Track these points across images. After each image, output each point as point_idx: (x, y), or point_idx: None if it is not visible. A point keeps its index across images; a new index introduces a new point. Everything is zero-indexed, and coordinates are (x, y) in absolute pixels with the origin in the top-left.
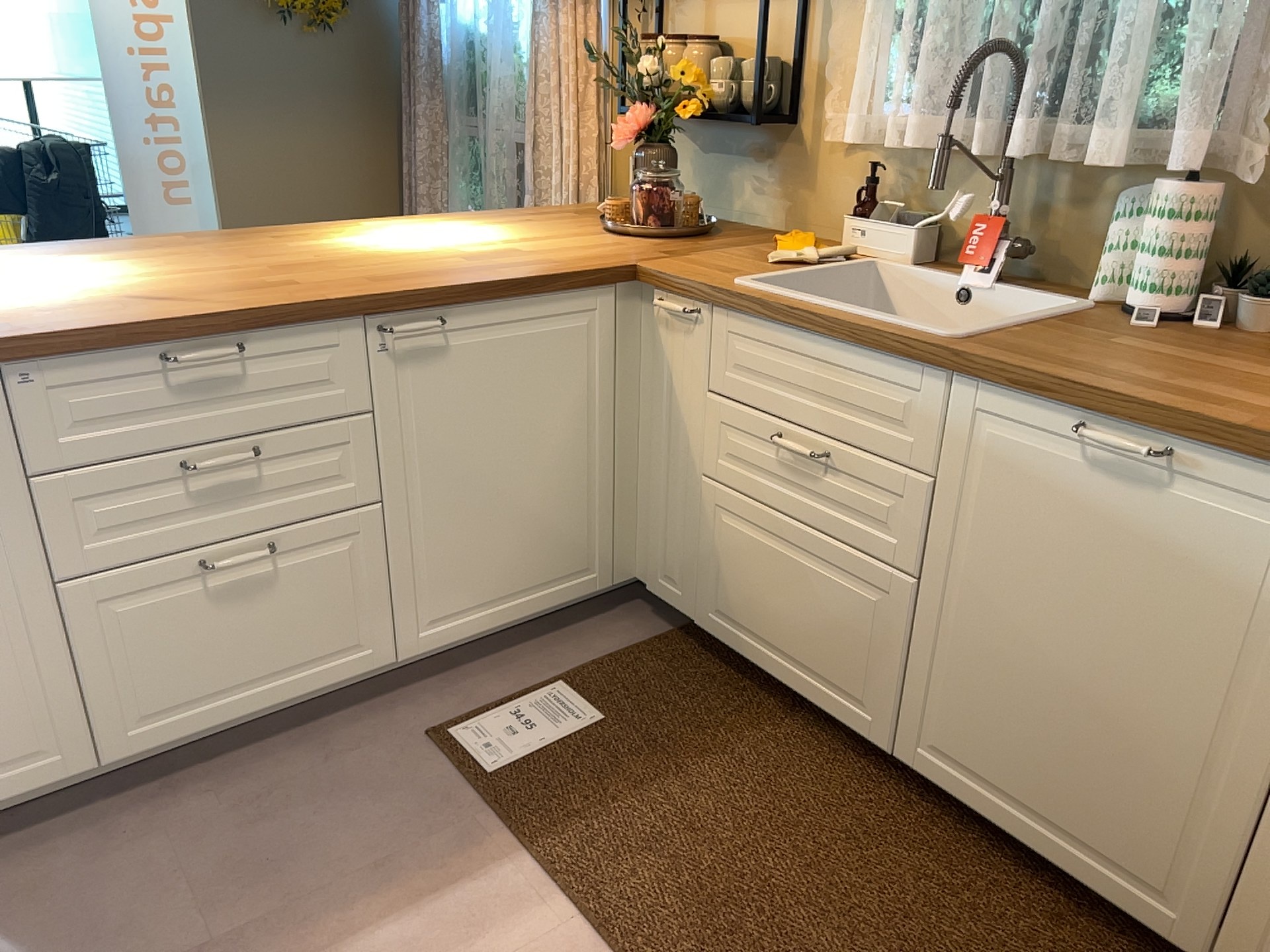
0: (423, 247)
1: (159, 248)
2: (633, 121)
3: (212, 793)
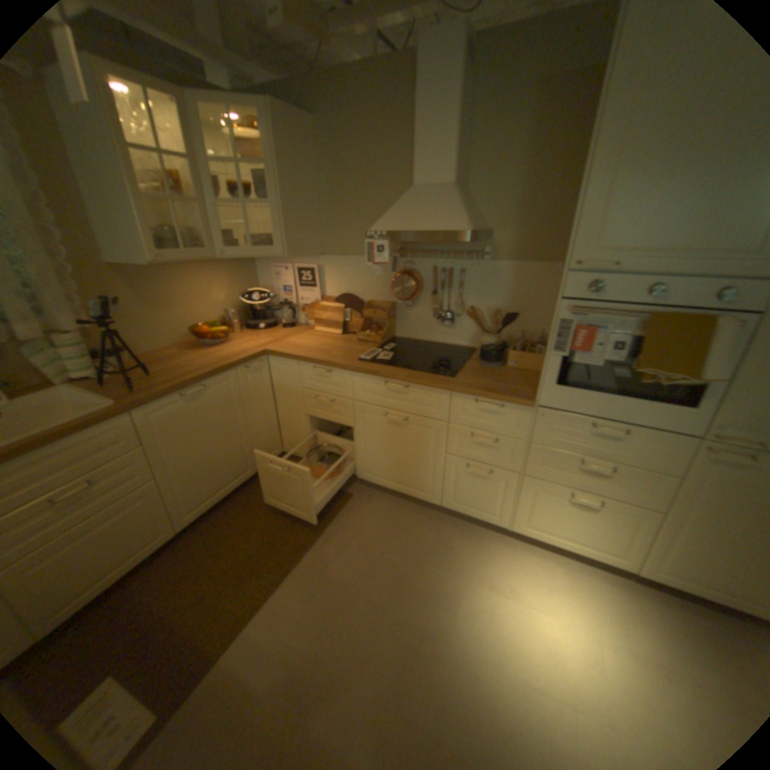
0: None
1: None
2: None
3: None
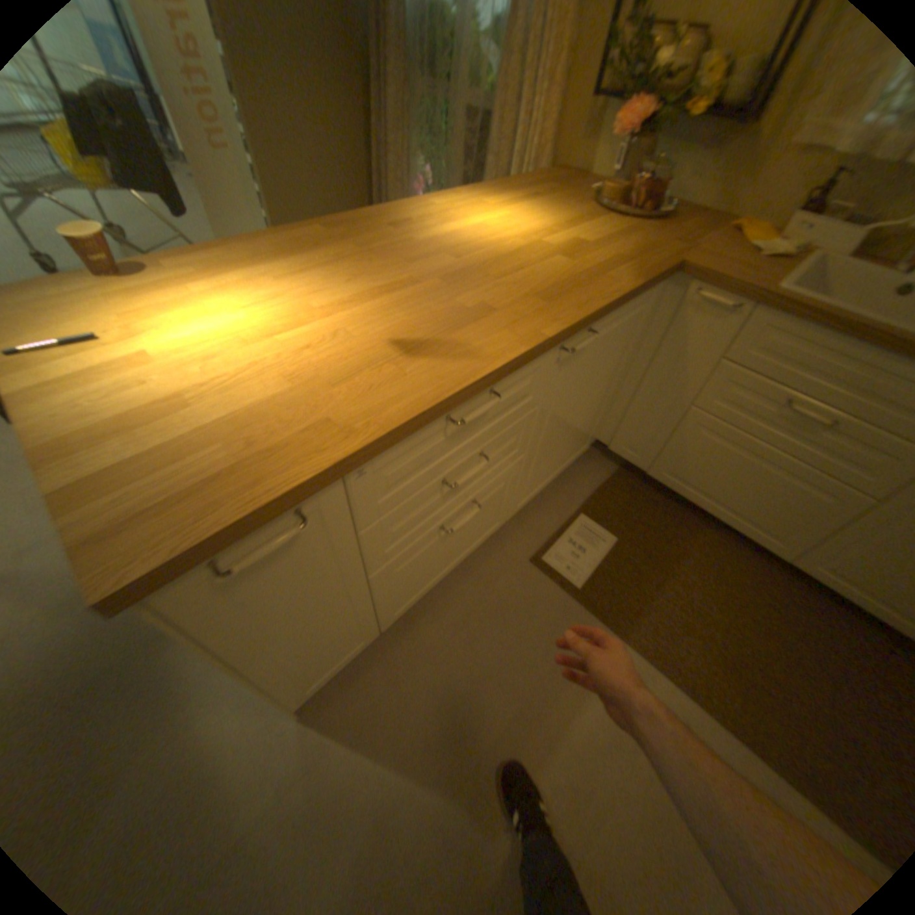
0: (512, 237)
1: (315, 246)
2: (641, 111)
3: (436, 623)
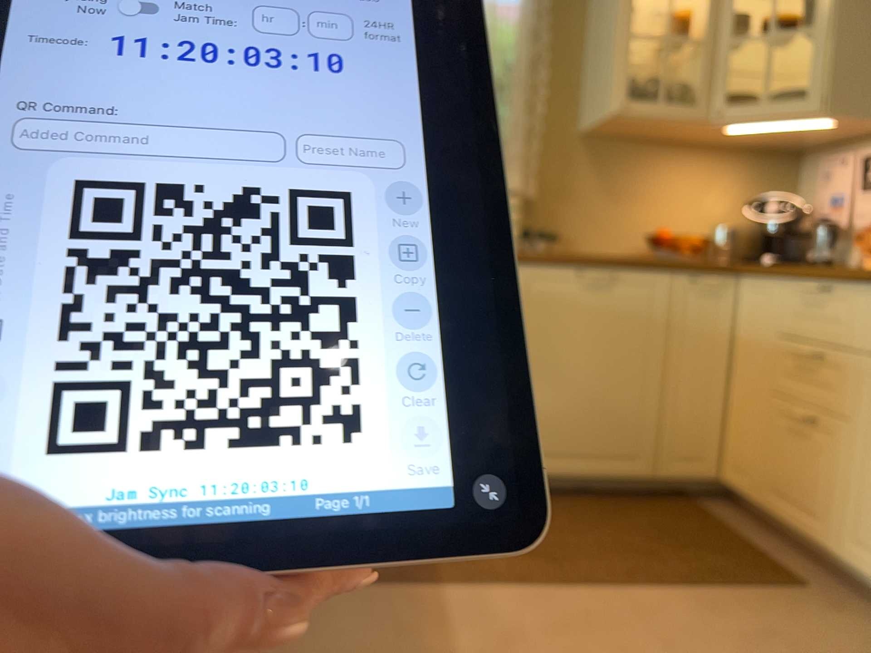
0: None
1: None
2: None
3: None
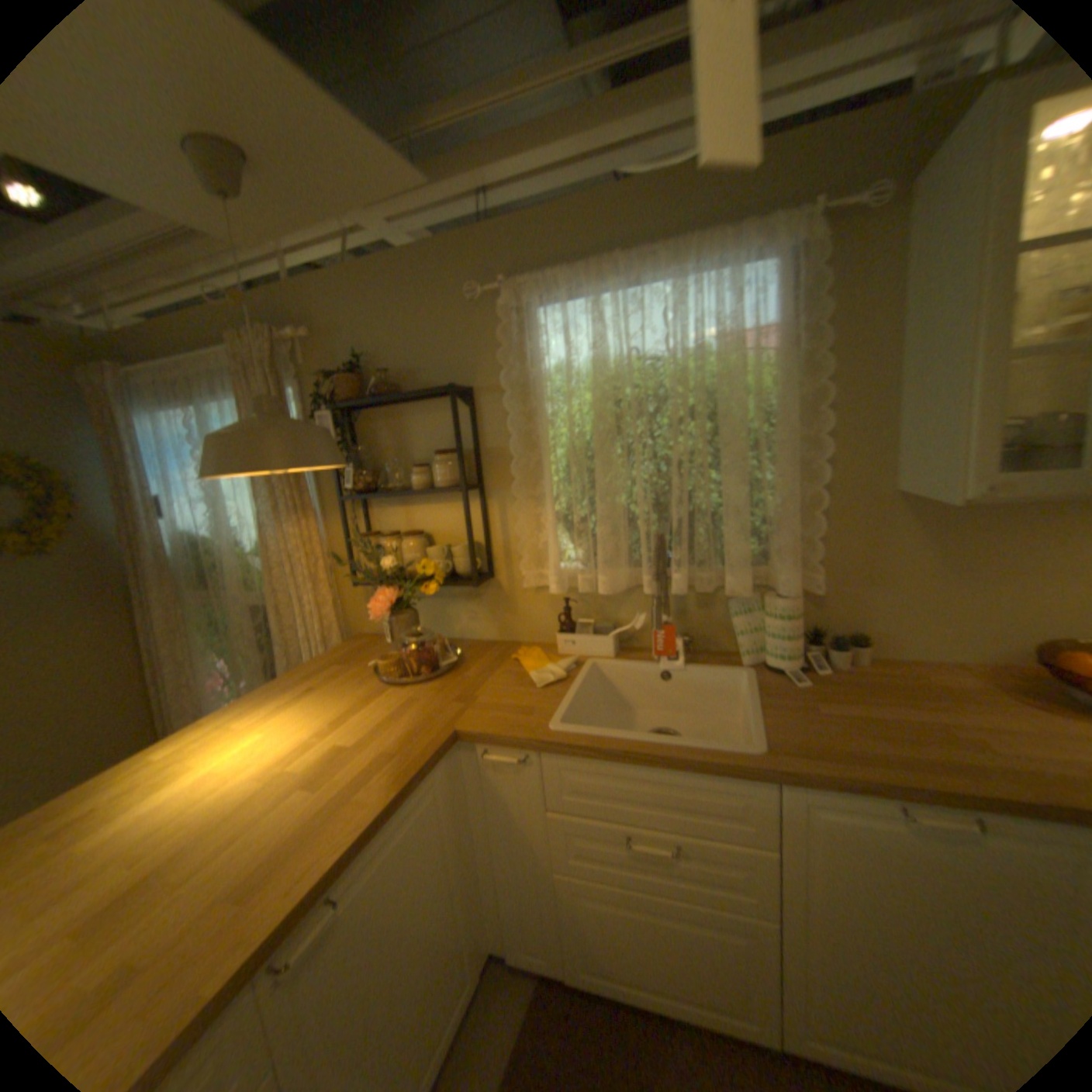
0: (245, 779)
1: None
2: (386, 598)
3: None
